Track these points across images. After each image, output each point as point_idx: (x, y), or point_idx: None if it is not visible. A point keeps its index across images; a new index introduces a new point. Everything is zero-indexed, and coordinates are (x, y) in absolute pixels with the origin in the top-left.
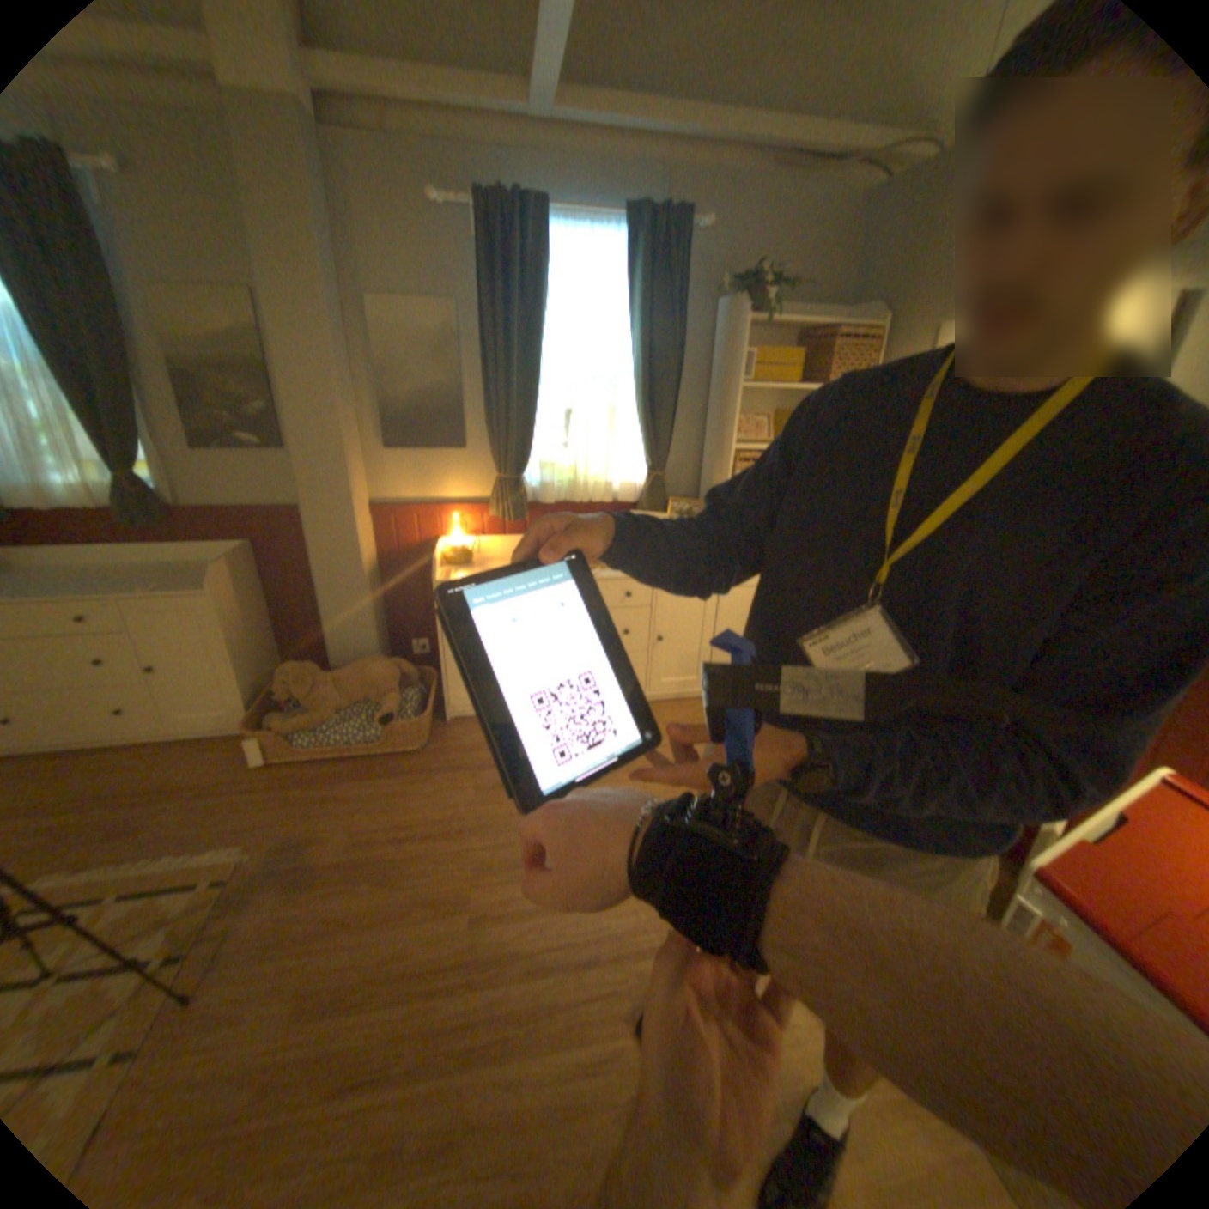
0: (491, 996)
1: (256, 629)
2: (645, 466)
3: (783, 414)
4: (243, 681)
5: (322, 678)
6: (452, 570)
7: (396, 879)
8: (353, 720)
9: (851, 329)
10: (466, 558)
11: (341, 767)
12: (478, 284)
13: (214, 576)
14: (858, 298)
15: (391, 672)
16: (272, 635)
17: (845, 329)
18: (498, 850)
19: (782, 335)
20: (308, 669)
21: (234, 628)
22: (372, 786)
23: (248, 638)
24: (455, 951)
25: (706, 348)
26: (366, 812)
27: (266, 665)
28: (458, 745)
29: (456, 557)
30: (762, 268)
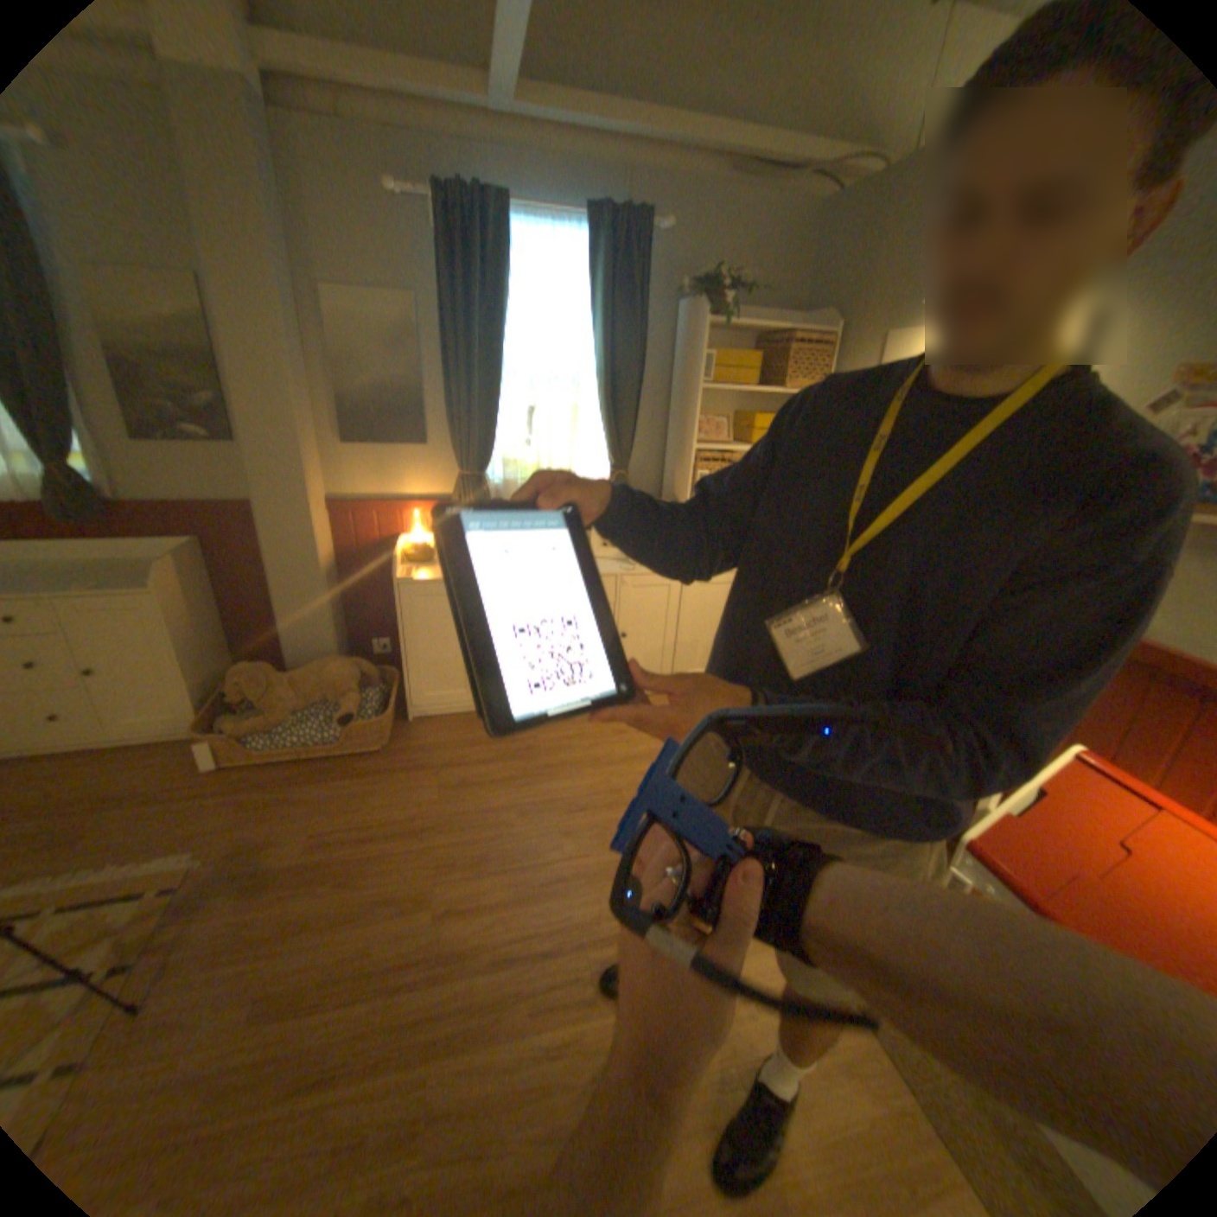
0: (454, 989)
1: (205, 629)
2: (608, 465)
3: (742, 416)
4: (191, 683)
5: (277, 679)
6: (413, 568)
7: (356, 880)
8: (310, 722)
9: (805, 335)
10: (427, 555)
11: (298, 770)
12: (438, 278)
13: (158, 573)
14: (813, 305)
15: (350, 672)
16: (223, 635)
17: (801, 335)
18: (462, 847)
19: (741, 338)
20: (262, 669)
21: (180, 628)
22: (331, 787)
23: (196, 638)
24: (417, 948)
25: (668, 349)
26: (325, 814)
27: (216, 666)
28: (420, 745)
29: (418, 555)
30: (720, 272)
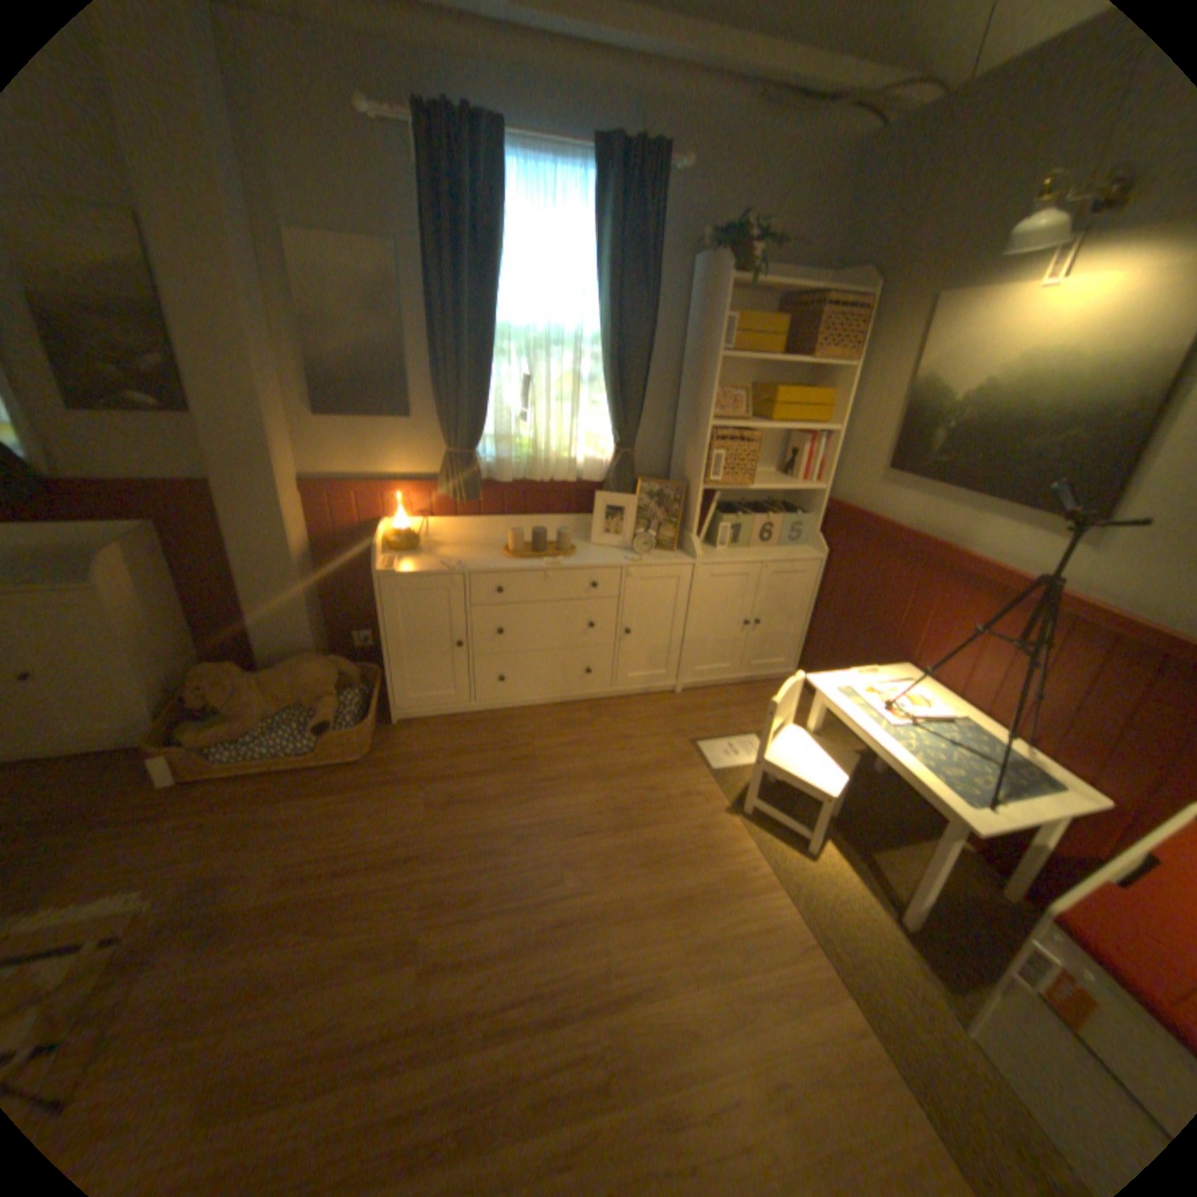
0: (441, 1072)
1: (164, 624)
2: (612, 442)
3: (762, 389)
4: (147, 687)
5: (243, 681)
6: (396, 557)
7: (330, 925)
8: (281, 730)
9: (838, 296)
10: (411, 543)
11: (268, 784)
12: (421, 221)
13: (104, 564)
14: (845, 262)
15: (326, 673)
16: (186, 628)
17: (831, 296)
18: (451, 881)
19: (763, 300)
20: (226, 671)
21: (132, 625)
22: (304, 806)
23: (152, 635)
24: (399, 1016)
25: (681, 311)
26: (296, 839)
27: (178, 664)
28: (405, 753)
29: (400, 542)
30: (746, 221)
